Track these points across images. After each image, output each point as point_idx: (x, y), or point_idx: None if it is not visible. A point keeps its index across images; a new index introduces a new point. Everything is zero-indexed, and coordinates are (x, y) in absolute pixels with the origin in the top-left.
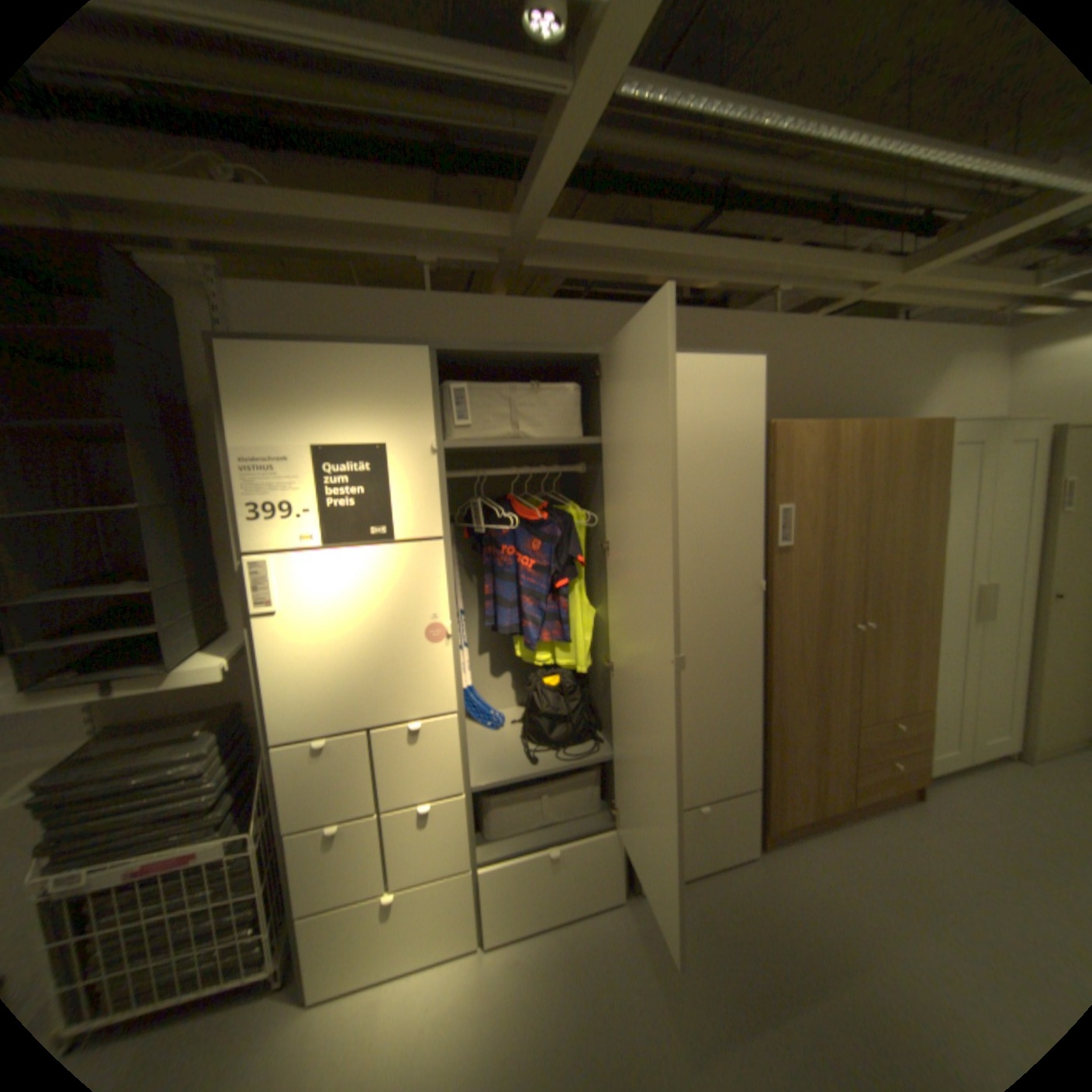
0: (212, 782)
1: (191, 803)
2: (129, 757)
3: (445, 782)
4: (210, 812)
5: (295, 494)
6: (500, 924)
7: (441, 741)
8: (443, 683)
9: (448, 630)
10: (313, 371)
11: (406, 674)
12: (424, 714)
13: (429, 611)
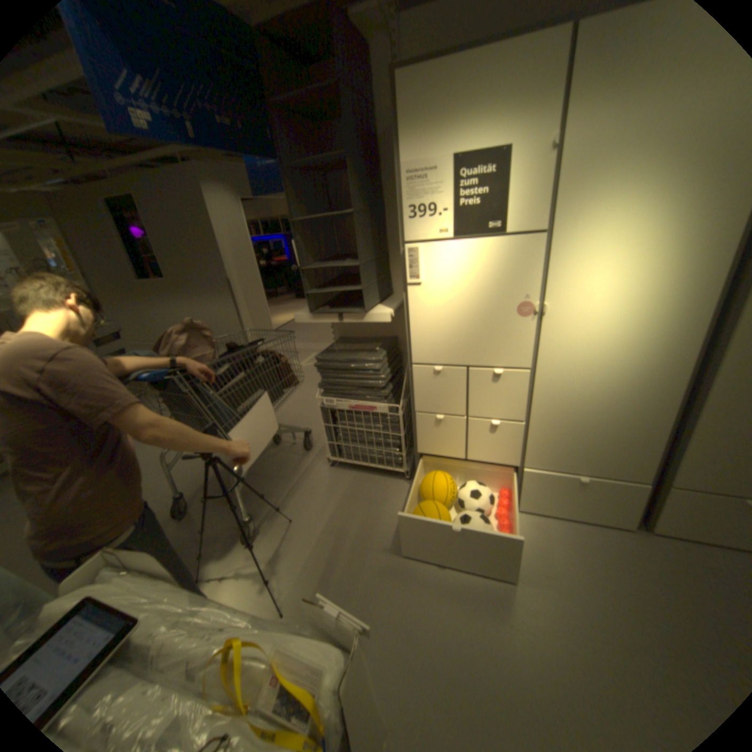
0: (385, 375)
1: (375, 383)
2: (350, 354)
3: (514, 411)
4: (383, 390)
5: (439, 197)
6: (534, 503)
7: (516, 385)
8: (525, 347)
9: (537, 308)
10: (462, 81)
11: (499, 336)
12: (507, 365)
13: (524, 292)
